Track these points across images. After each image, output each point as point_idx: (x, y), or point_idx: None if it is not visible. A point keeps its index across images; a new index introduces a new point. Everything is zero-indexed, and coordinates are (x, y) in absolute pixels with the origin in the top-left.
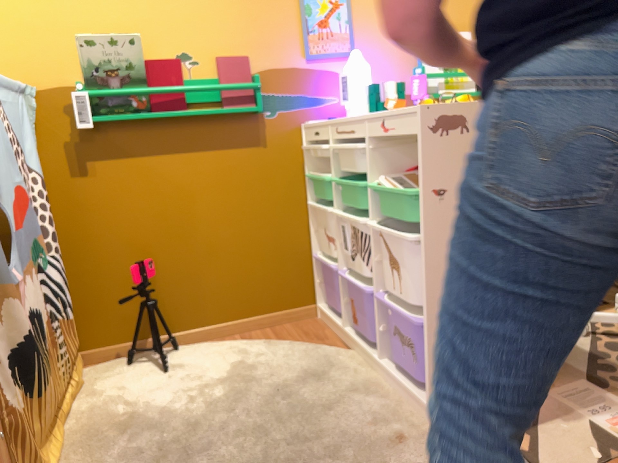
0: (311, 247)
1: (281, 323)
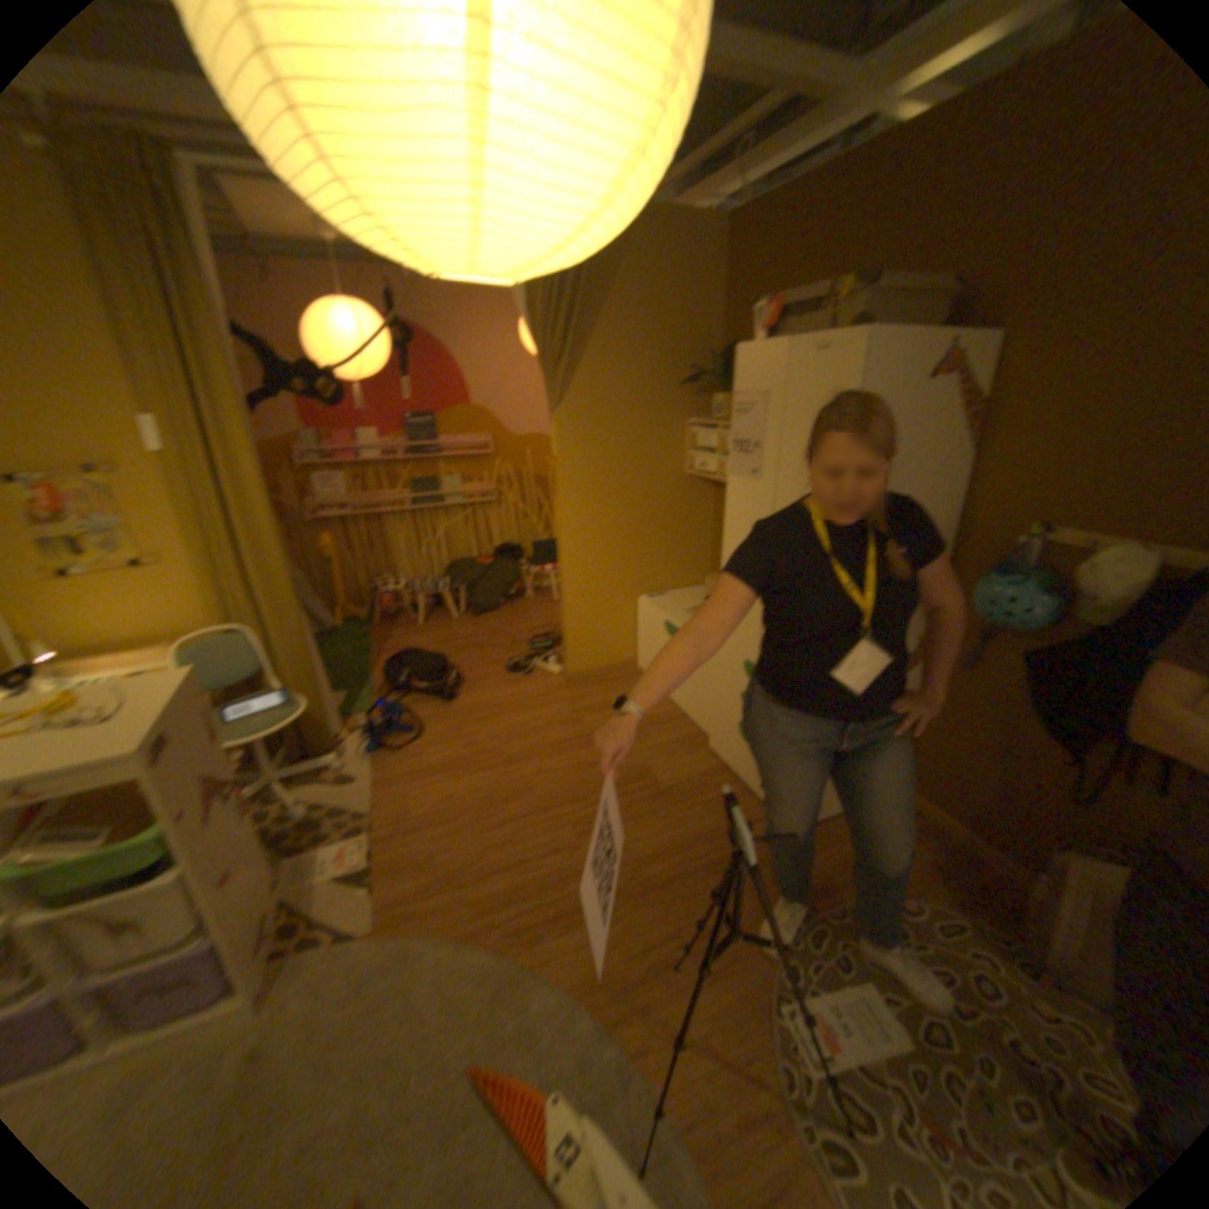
0: None
1: None
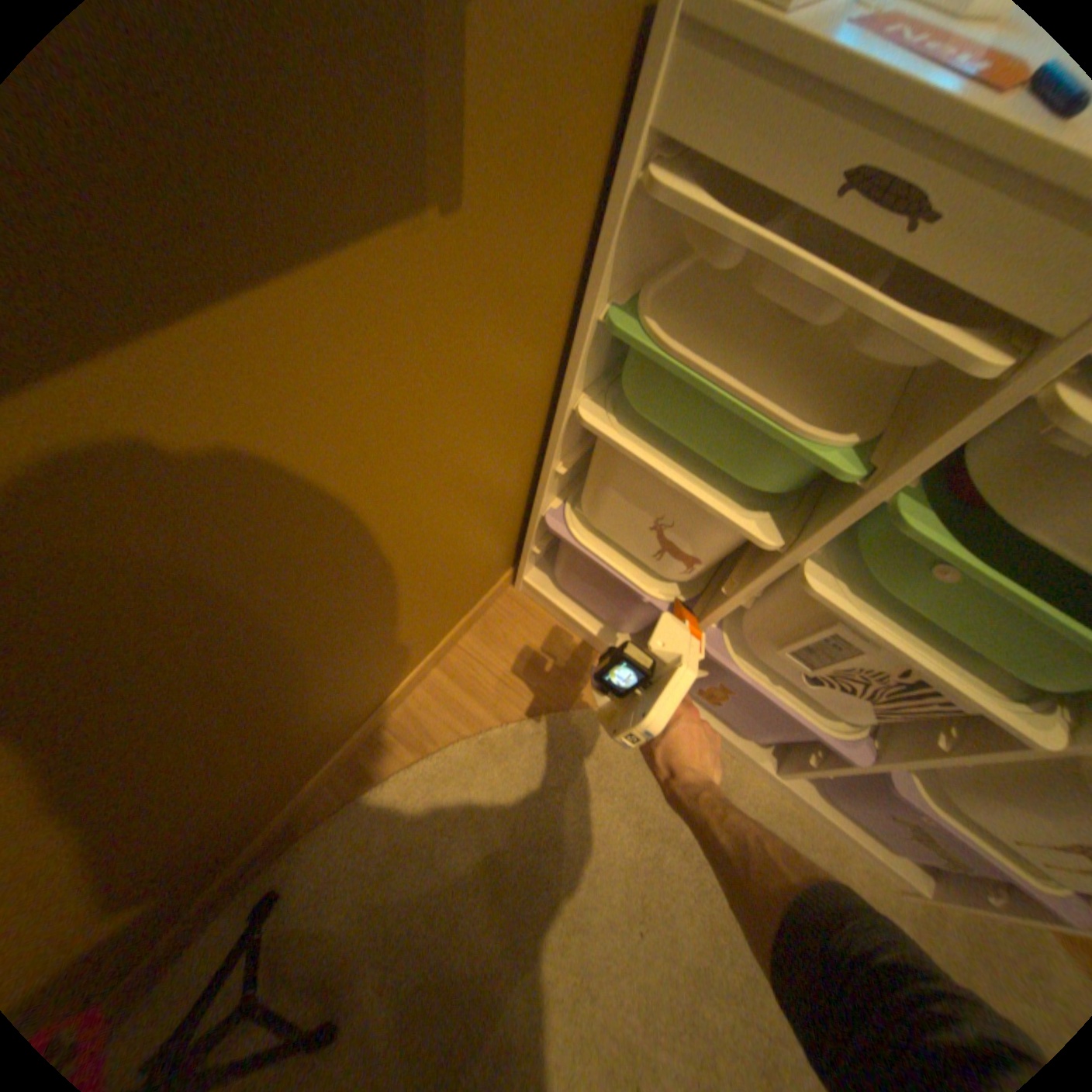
0: (531, 492)
1: (460, 642)
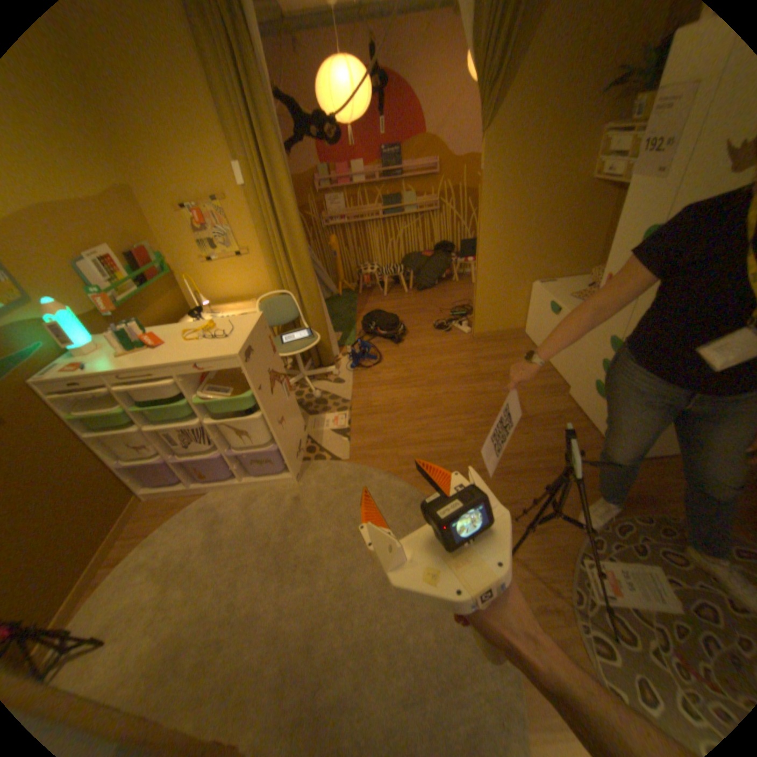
0: (103, 464)
1: (123, 529)
